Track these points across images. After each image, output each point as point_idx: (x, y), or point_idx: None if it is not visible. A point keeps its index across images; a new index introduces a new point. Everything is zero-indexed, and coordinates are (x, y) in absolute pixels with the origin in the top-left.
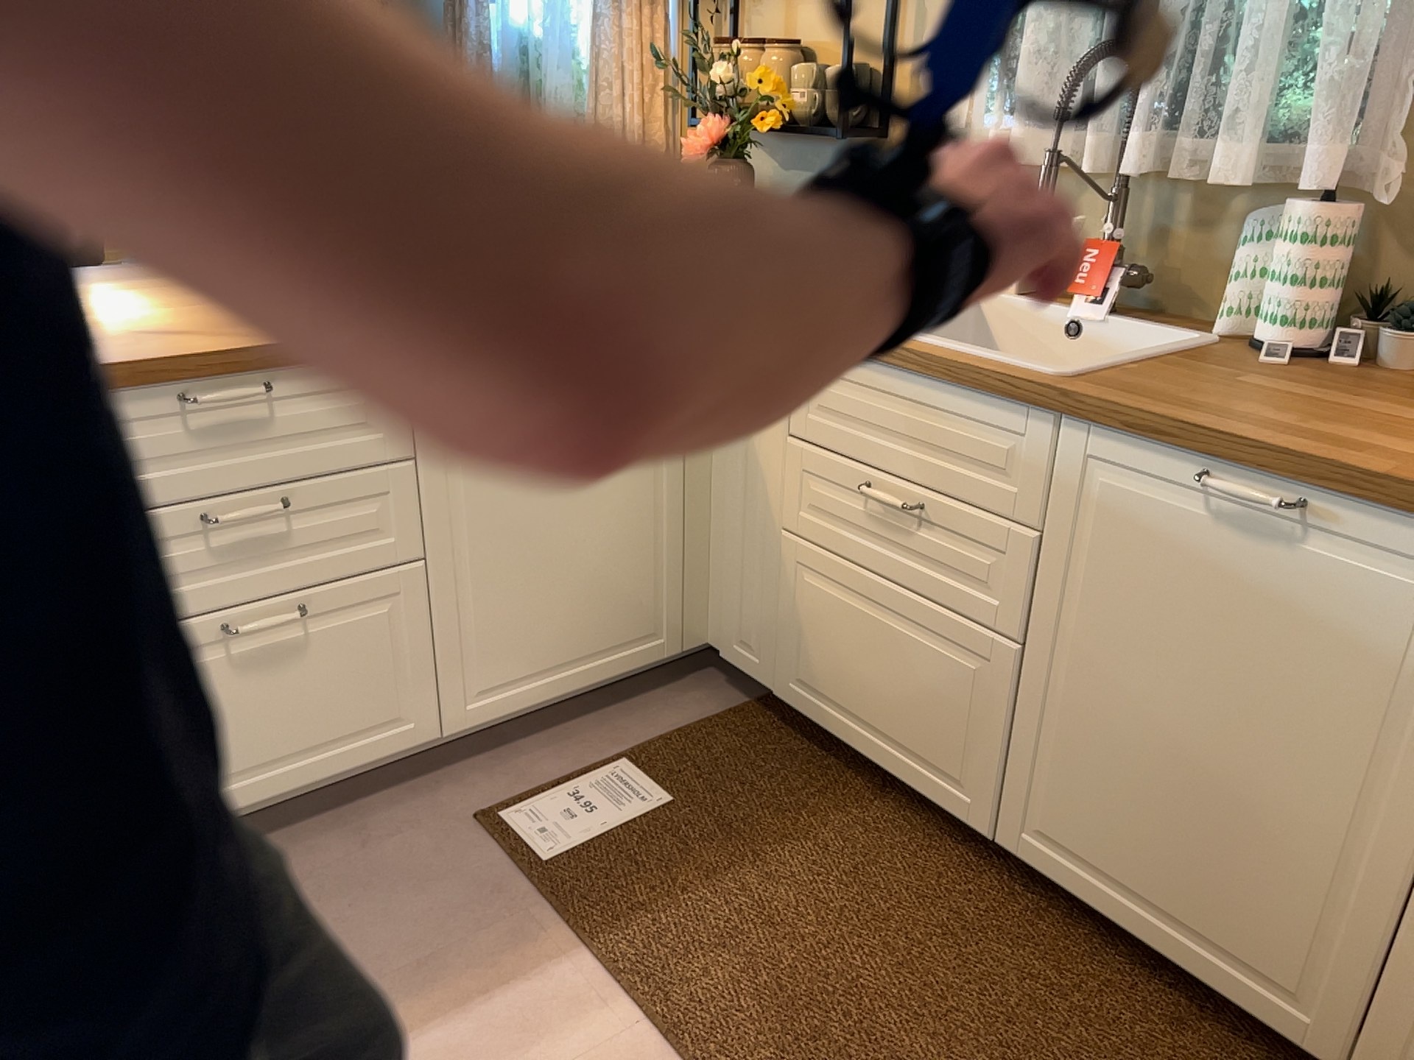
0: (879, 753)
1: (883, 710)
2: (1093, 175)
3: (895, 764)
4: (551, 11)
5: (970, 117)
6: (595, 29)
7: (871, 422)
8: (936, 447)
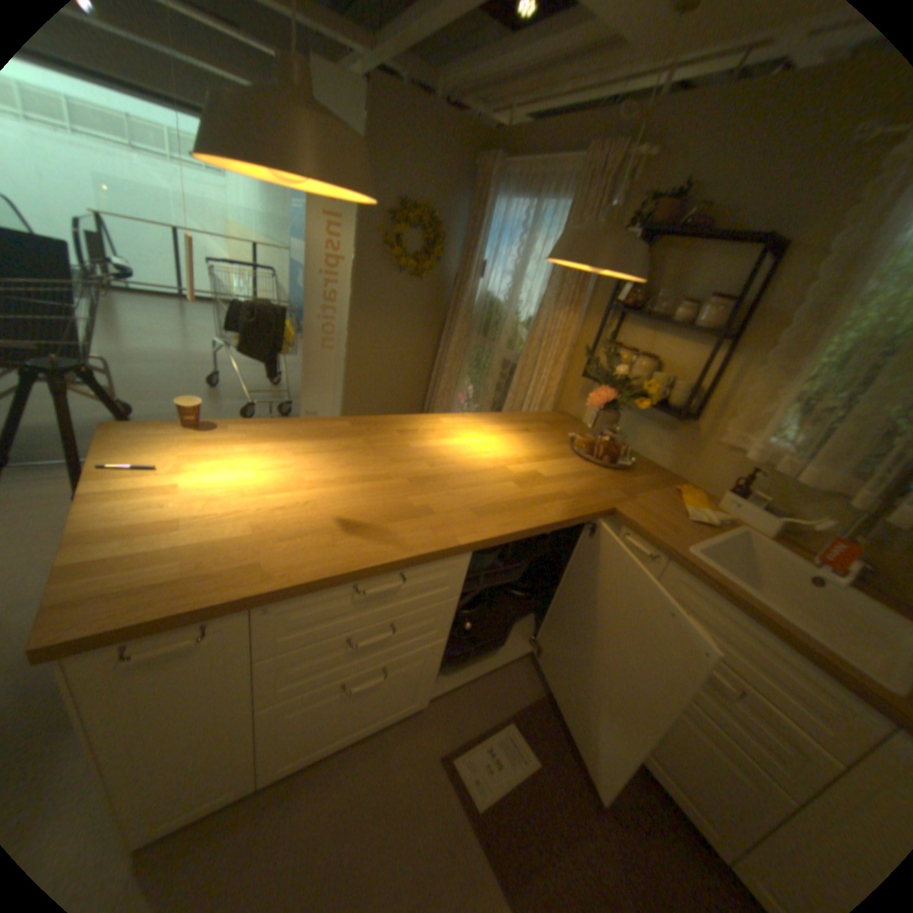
0: (659, 774)
1: (671, 760)
2: (848, 495)
3: (669, 786)
4: (514, 291)
5: (778, 442)
6: (533, 304)
7: (720, 632)
8: (772, 674)
